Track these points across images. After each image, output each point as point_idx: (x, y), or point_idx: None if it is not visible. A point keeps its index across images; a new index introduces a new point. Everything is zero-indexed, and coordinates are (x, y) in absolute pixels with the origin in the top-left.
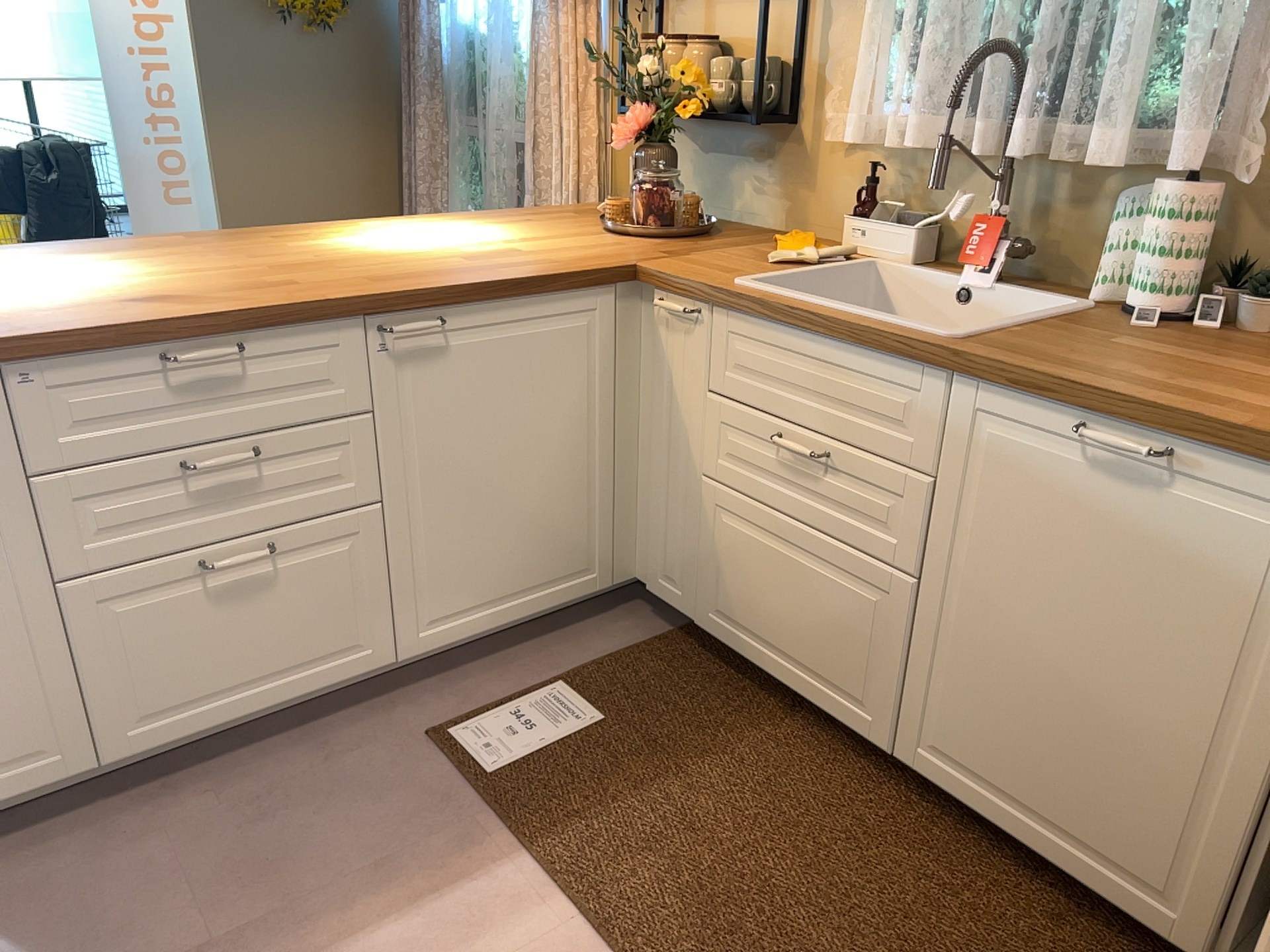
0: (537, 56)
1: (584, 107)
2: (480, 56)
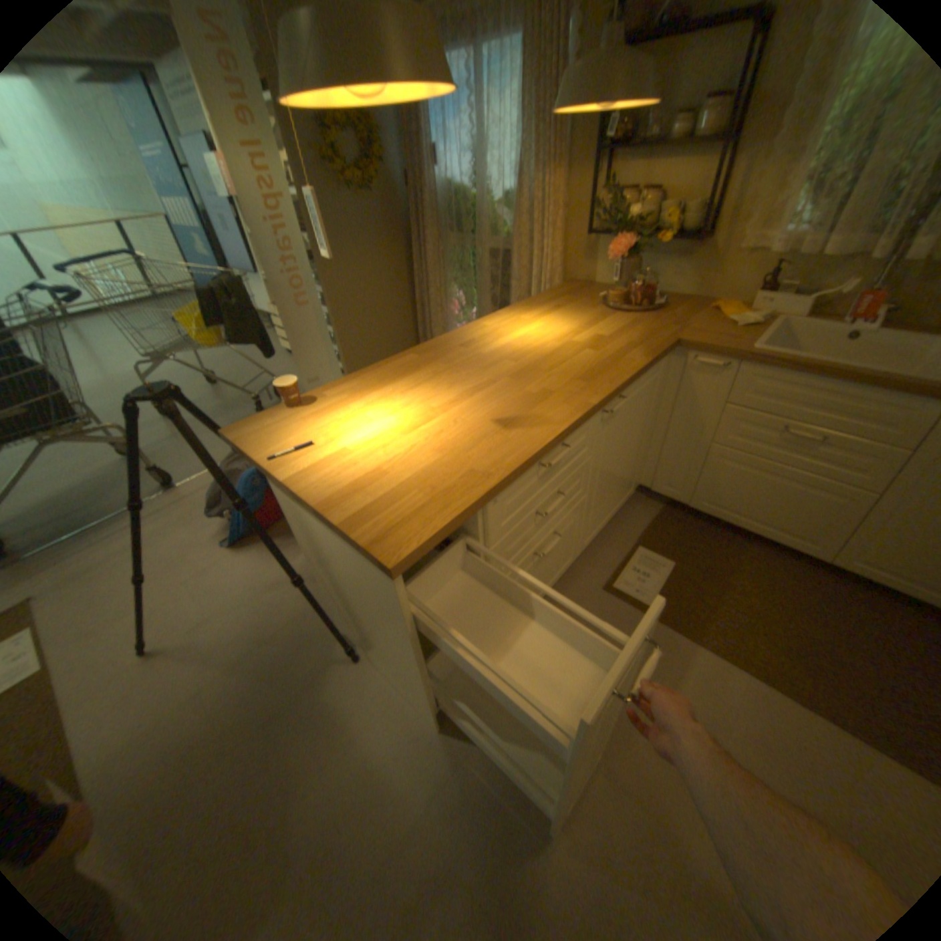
0: (521, 198)
1: (554, 228)
2: (464, 197)
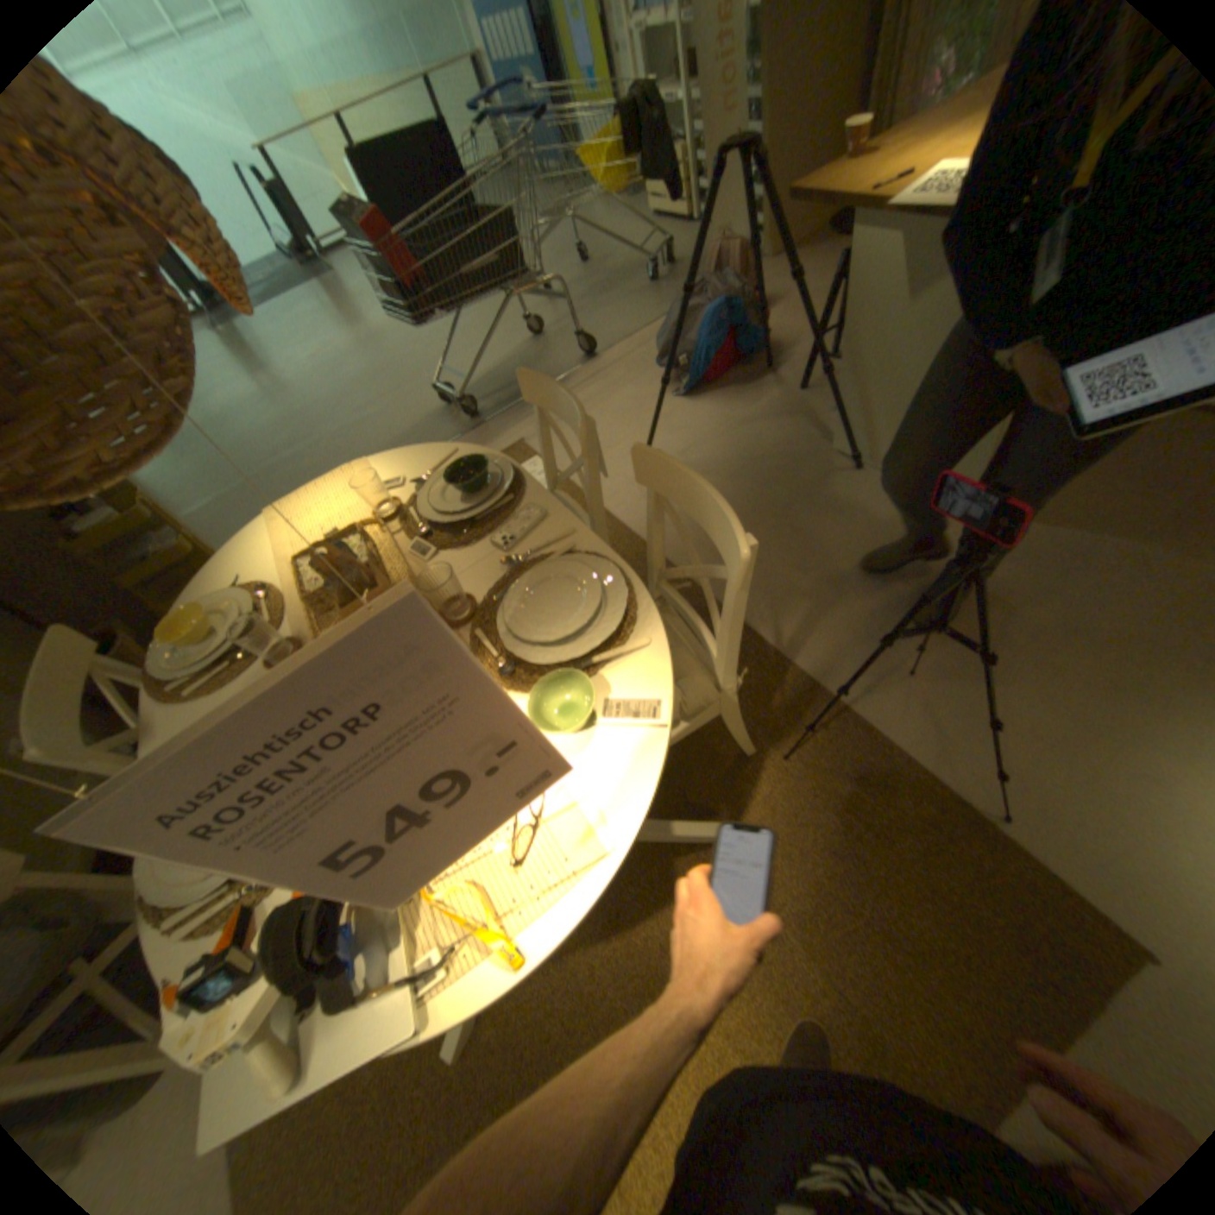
0: None
1: None
2: None
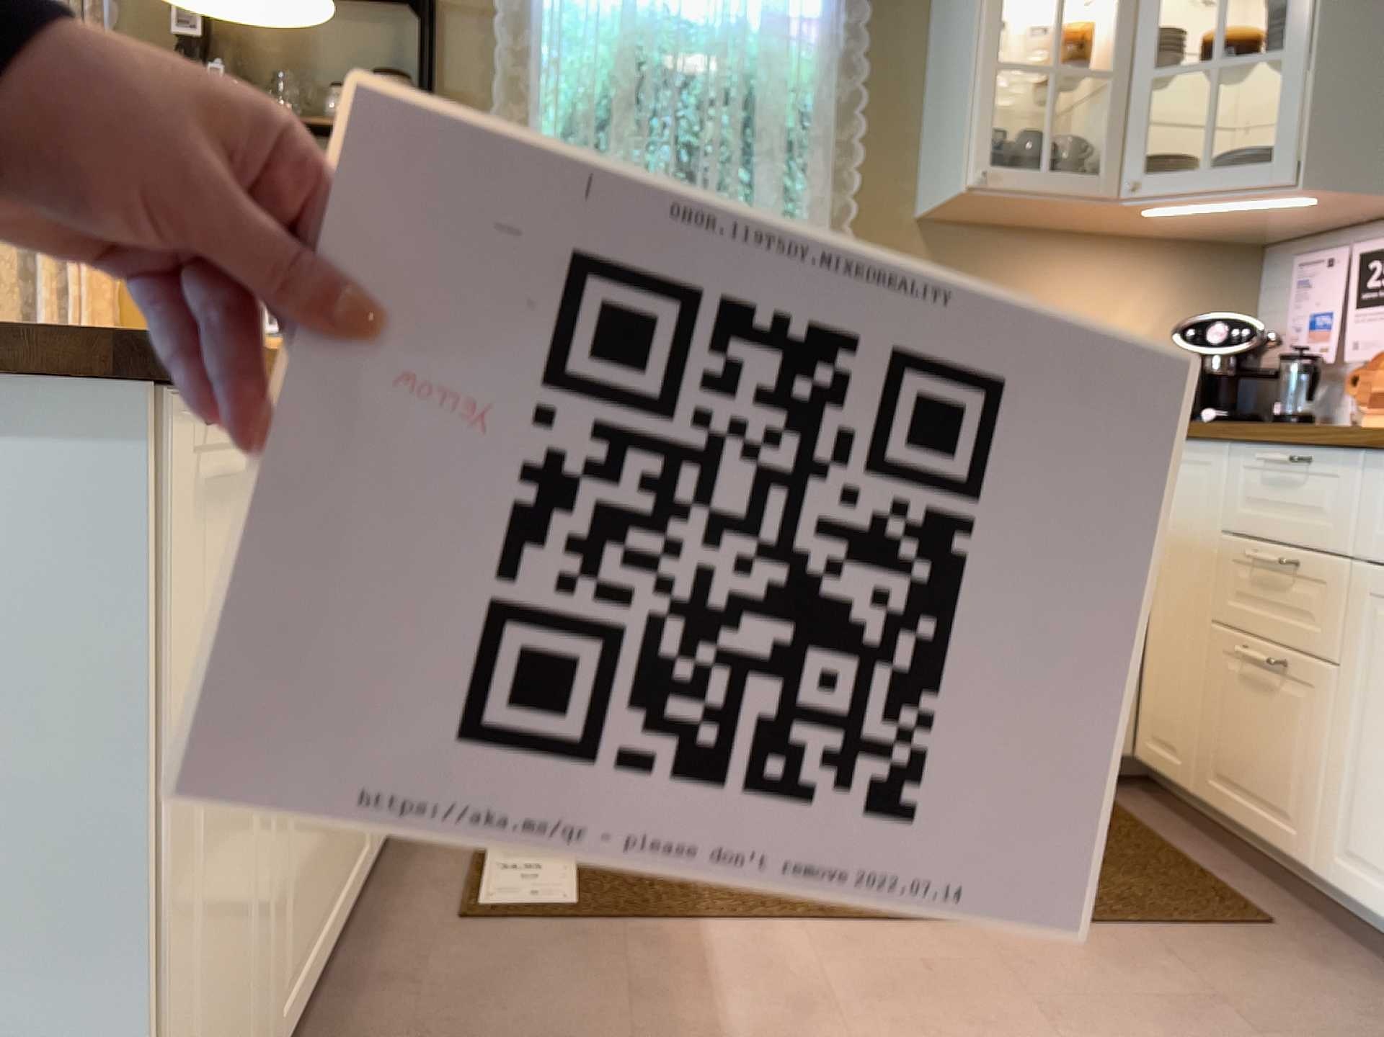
0: None
1: None
2: None
